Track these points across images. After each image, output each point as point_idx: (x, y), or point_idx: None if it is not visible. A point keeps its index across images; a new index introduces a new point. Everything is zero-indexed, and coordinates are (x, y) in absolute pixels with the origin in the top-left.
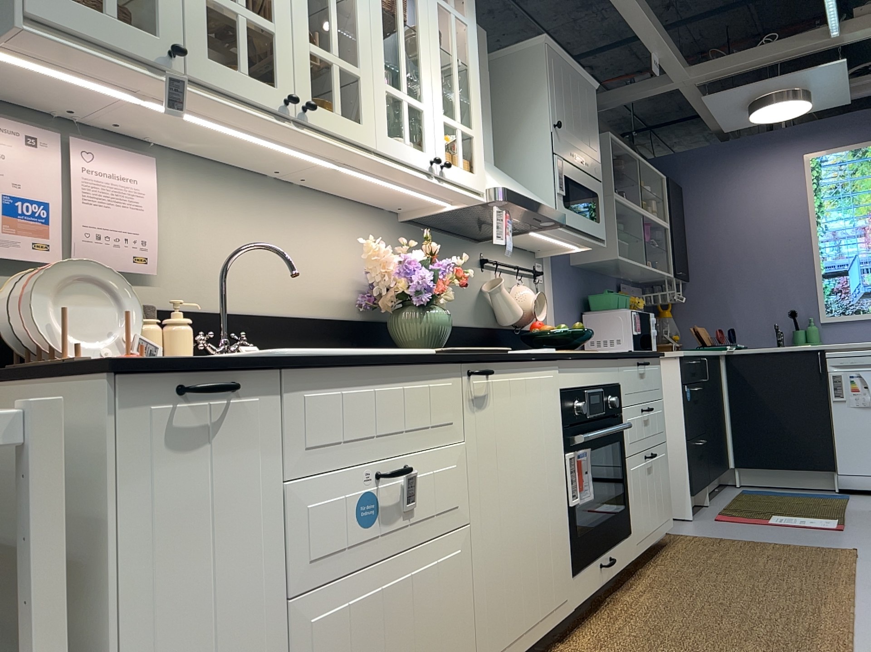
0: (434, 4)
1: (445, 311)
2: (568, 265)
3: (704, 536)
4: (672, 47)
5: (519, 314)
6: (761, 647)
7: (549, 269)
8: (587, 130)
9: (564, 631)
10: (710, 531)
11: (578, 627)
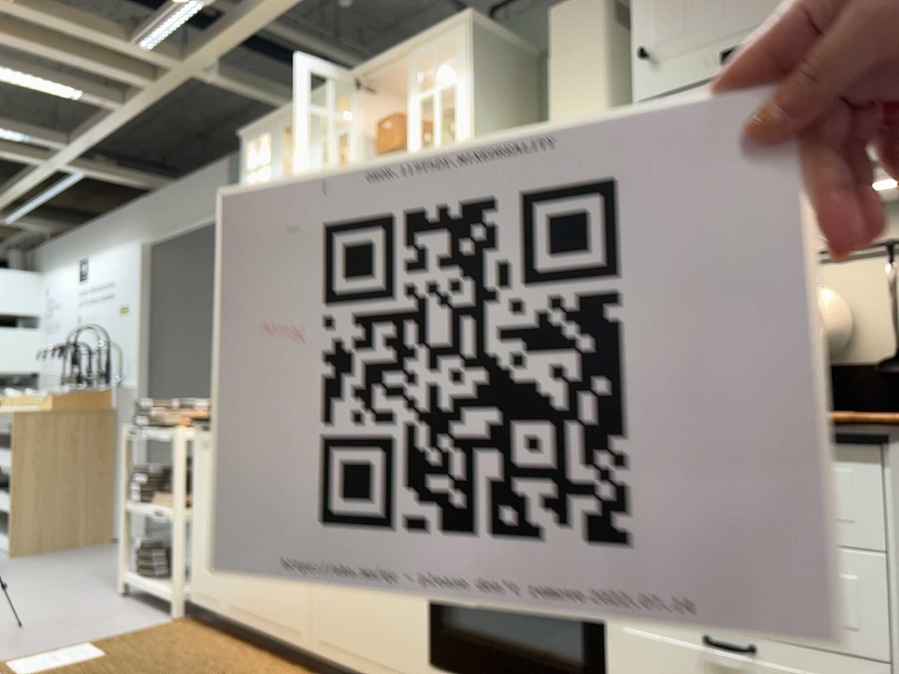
0: (414, 106)
1: None
2: None
3: None
4: None
5: None
6: None
7: None
8: None
9: None
10: None
11: None
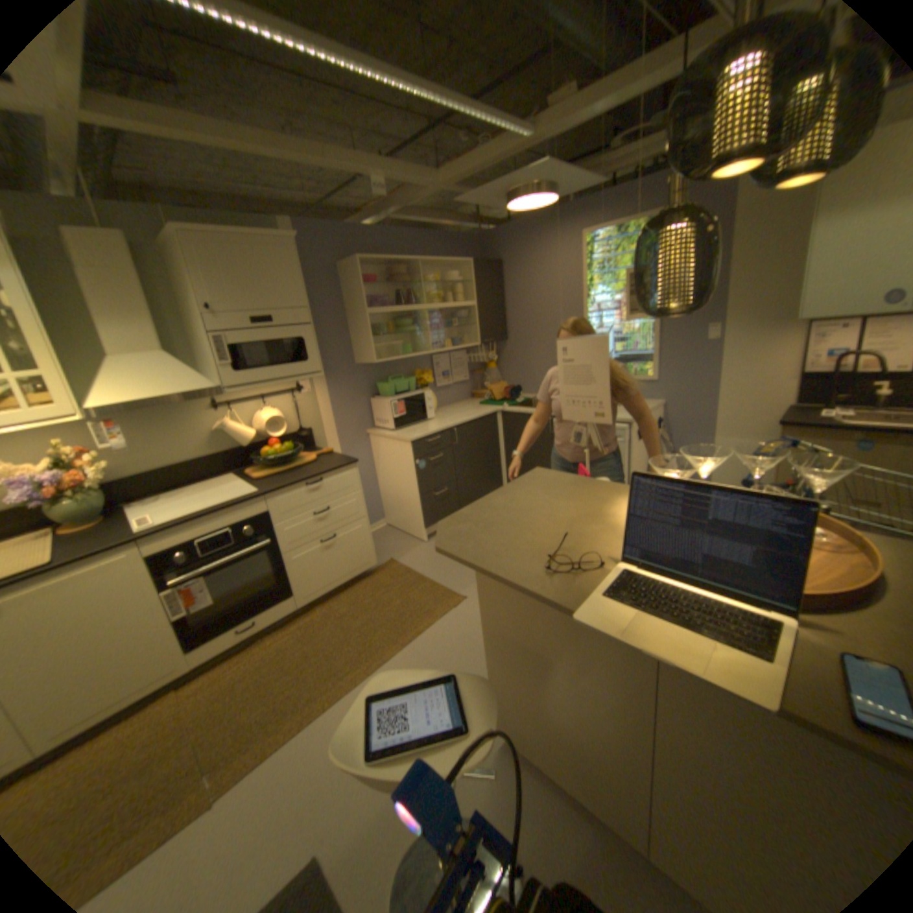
0: None
1: (85, 497)
2: (347, 368)
3: (403, 568)
4: (386, 167)
5: (260, 435)
6: (259, 718)
7: (315, 380)
8: (272, 288)
9: (198, 675)
10: (418, 560)
11: (207, 674)
